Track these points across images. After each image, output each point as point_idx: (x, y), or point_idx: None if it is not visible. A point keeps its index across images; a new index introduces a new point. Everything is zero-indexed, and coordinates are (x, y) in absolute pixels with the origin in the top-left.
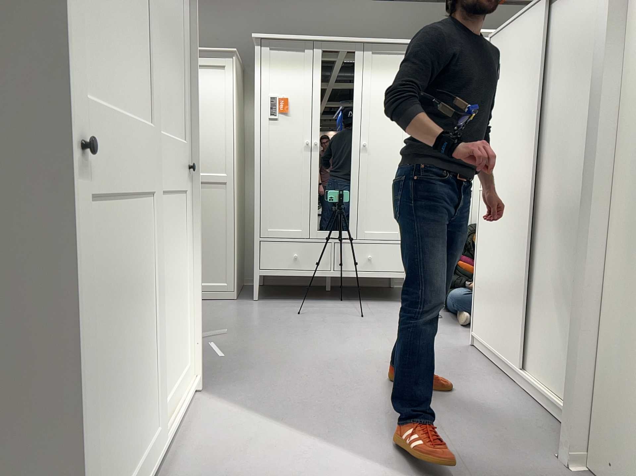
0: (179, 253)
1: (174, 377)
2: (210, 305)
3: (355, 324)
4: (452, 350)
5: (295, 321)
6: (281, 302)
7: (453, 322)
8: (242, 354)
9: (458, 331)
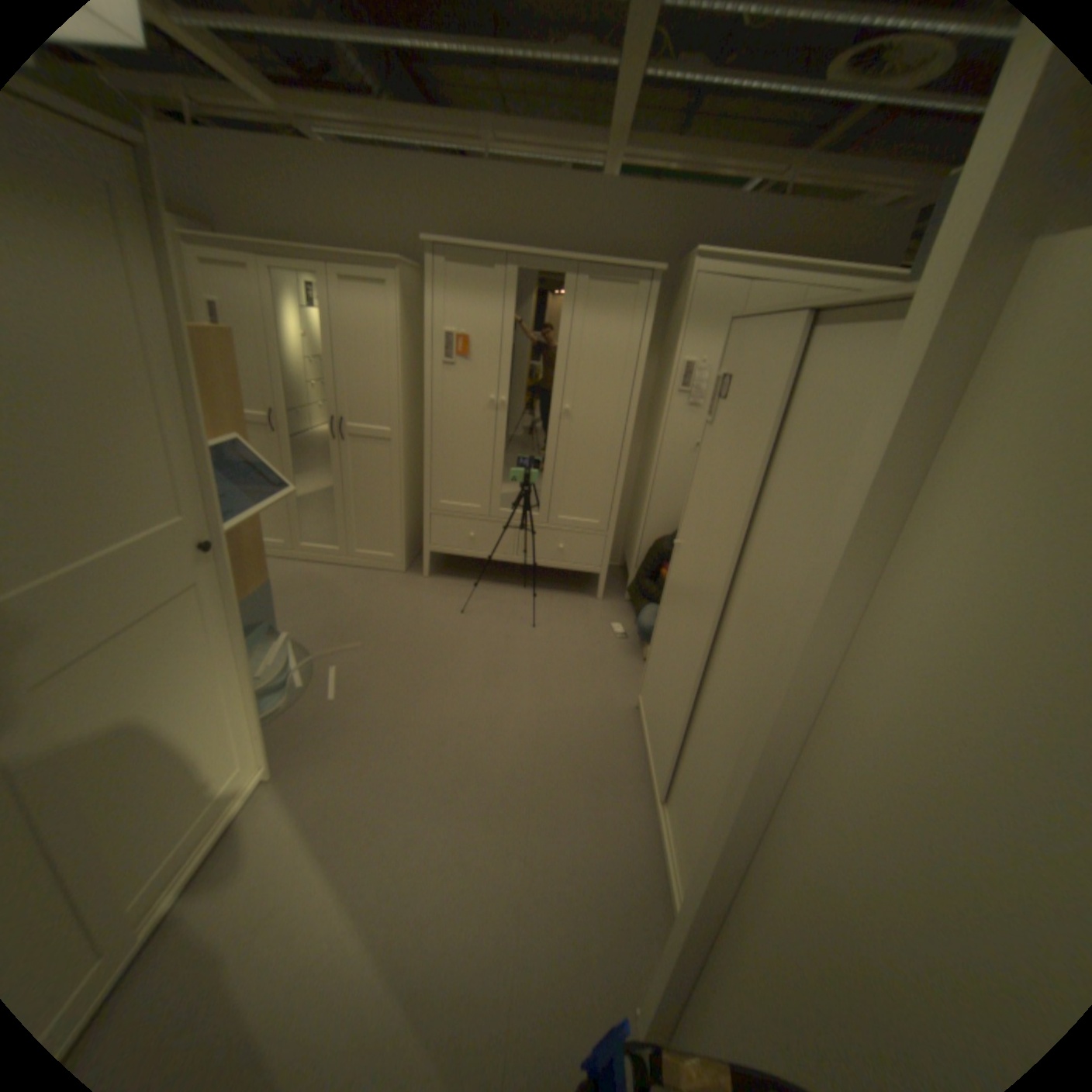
0: (188, 669)
1: (191, 813)
2: (372, 581)
3: (519, 642)
4: (608, 715)
5: (452, 626)
6: (453, 584)
7: (636, 649)
8: (359, 694)
9: (634, 670)
